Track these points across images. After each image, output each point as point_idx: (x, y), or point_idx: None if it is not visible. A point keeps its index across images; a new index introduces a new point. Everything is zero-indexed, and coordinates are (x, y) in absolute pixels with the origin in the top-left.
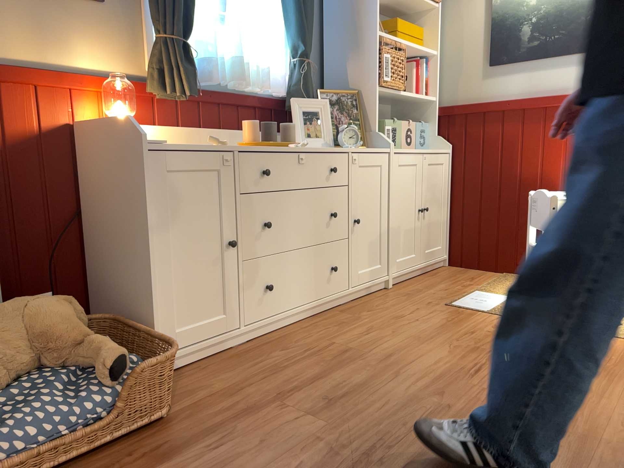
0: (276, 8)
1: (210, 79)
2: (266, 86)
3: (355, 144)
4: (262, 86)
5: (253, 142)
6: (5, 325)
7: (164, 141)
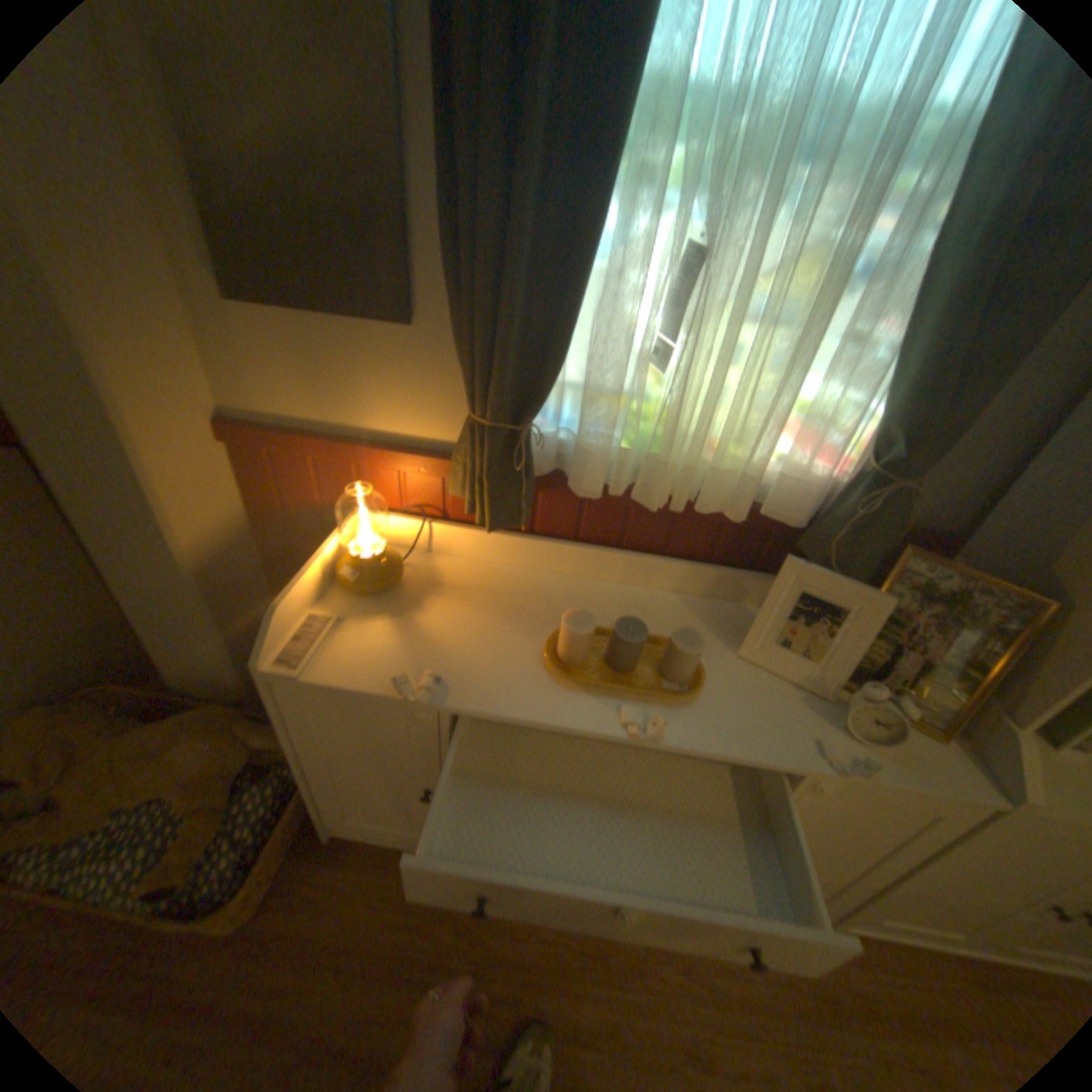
0: (894, 309)
1: (579, 487)
2: (733, 514)
3: (882, 747)
4: (725, 509)
5: (560, 664)
6: (152, 757)
7: (301, 672)
